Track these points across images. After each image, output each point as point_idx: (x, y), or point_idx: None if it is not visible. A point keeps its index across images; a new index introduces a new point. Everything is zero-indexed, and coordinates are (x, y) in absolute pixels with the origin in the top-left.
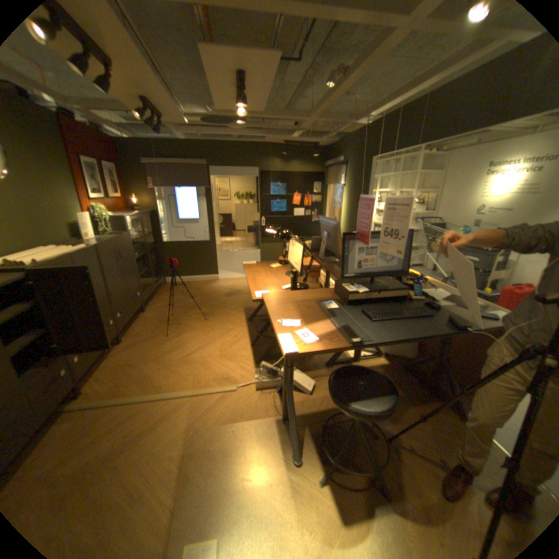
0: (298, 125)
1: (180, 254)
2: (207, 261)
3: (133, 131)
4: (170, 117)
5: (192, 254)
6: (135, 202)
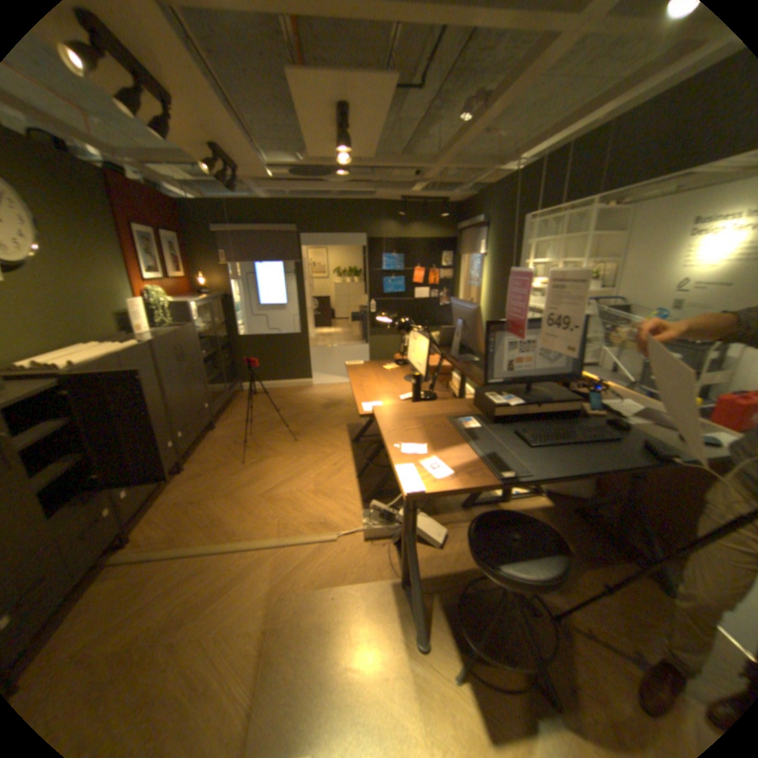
0: (422, 175)
1: (263, 352)
2: (298, 360)
3: (202, 190)
4: (250, 170)
5: (278, 351)
6: (205, 283)
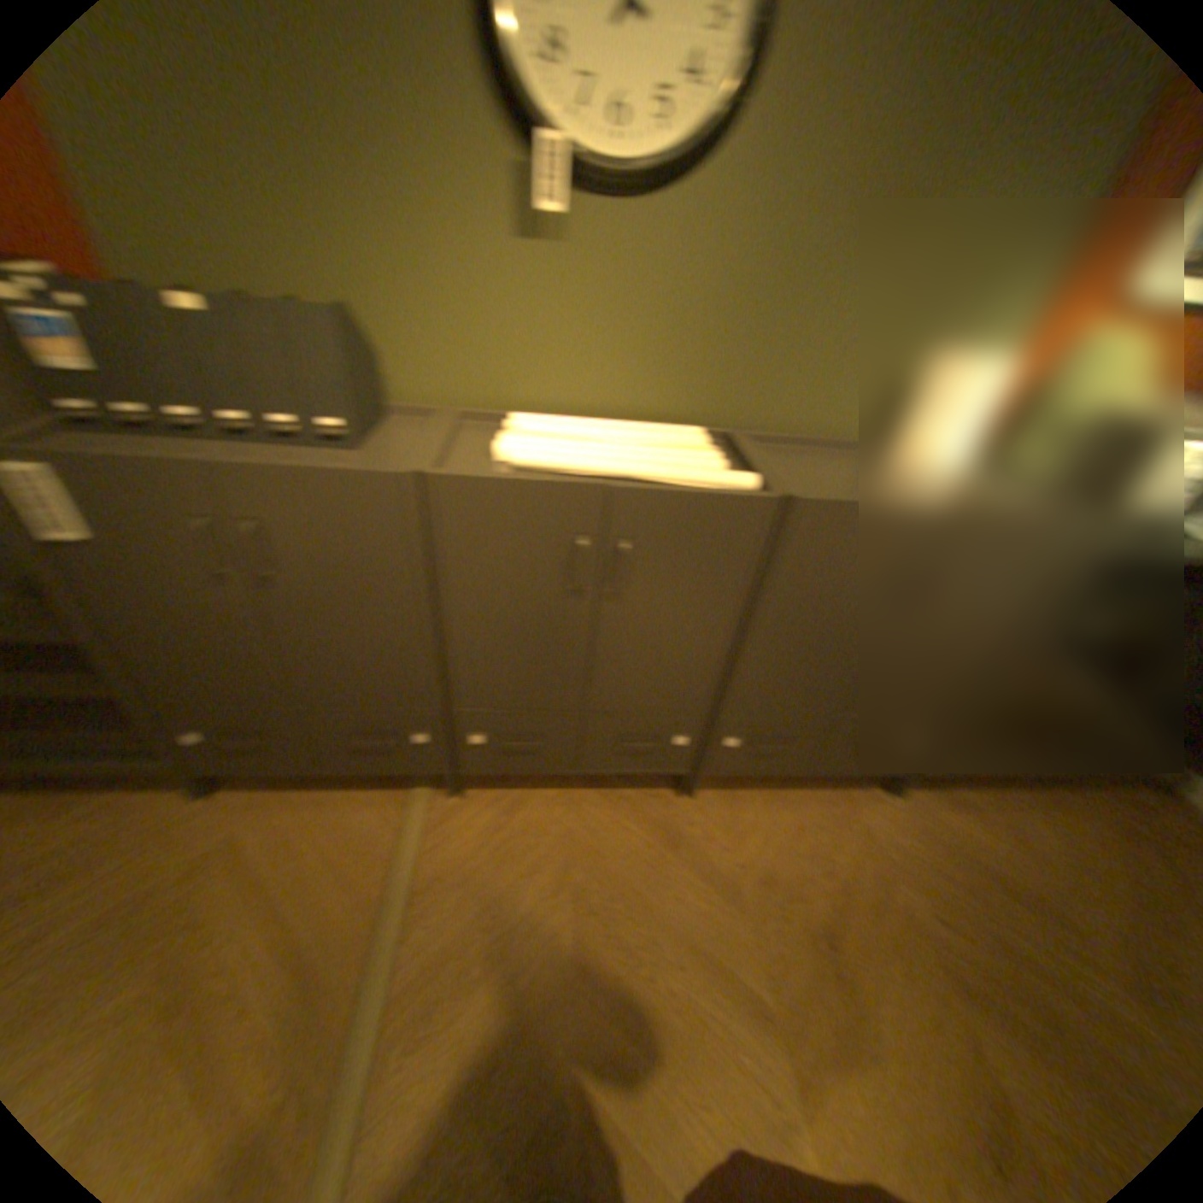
0: None
1: None
2: None
3: None
4: None
5: None
6: None
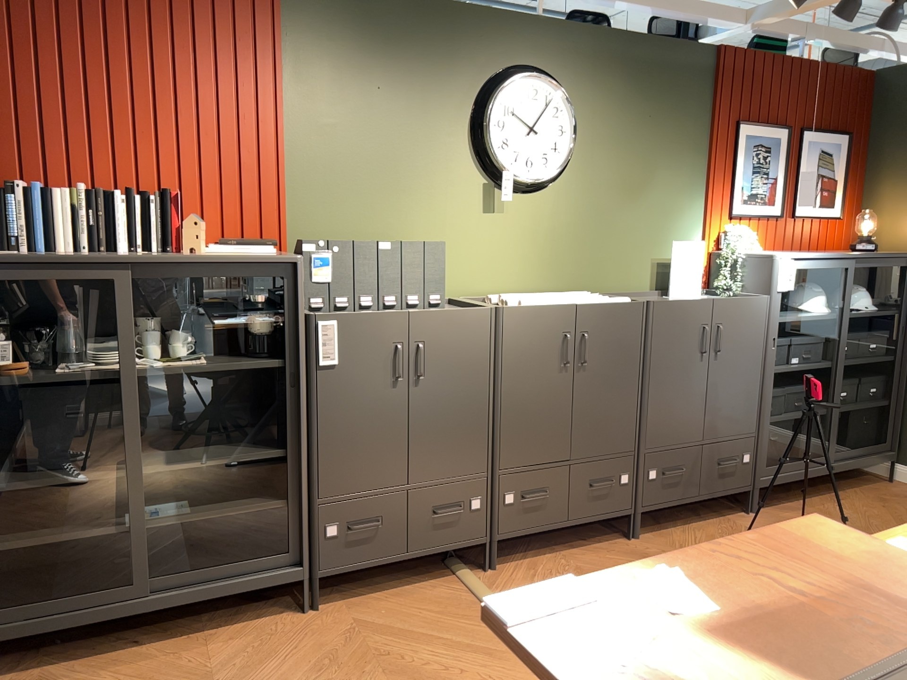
0: None
1: None
2: None
3: None
4: None
5: None
6: (881, 233)
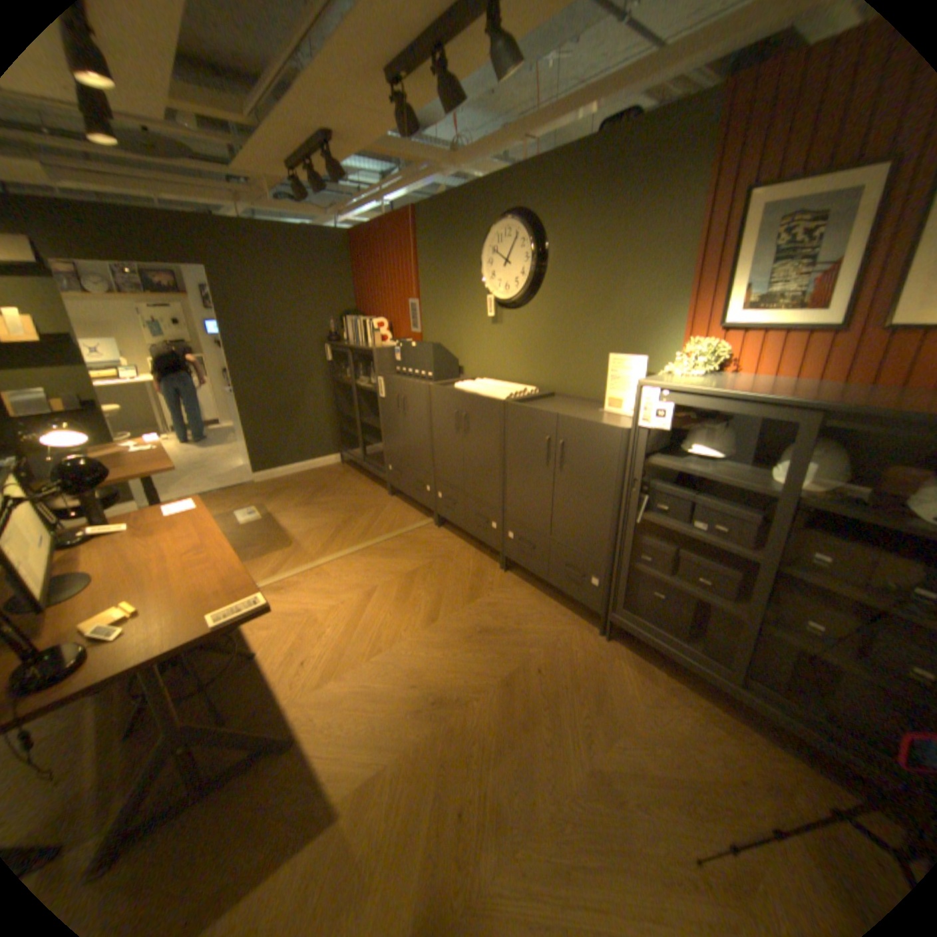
0: None
1: None
2: None
3: None
4: None
5: None
6: None
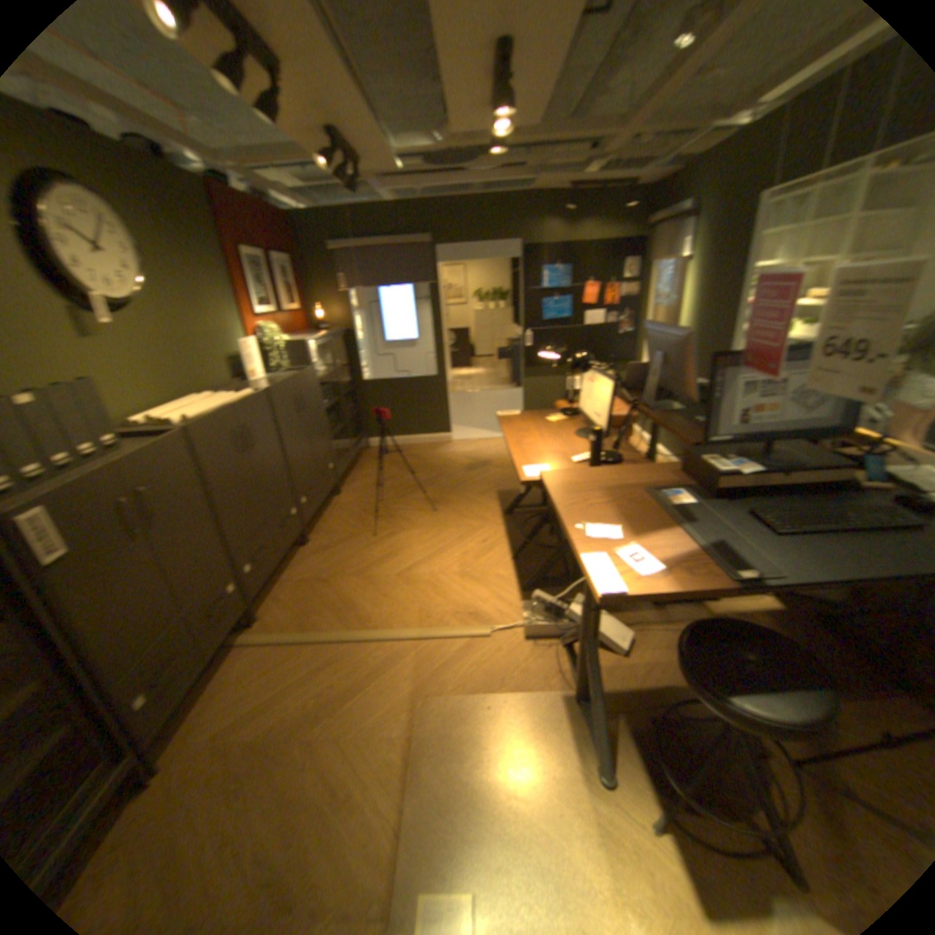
0: (599, 147)
1: (390, 400)
2: (432, 410)
3: (312, 197)
4: (371, 164)
5: (407, 399)
6: (320, 317)
